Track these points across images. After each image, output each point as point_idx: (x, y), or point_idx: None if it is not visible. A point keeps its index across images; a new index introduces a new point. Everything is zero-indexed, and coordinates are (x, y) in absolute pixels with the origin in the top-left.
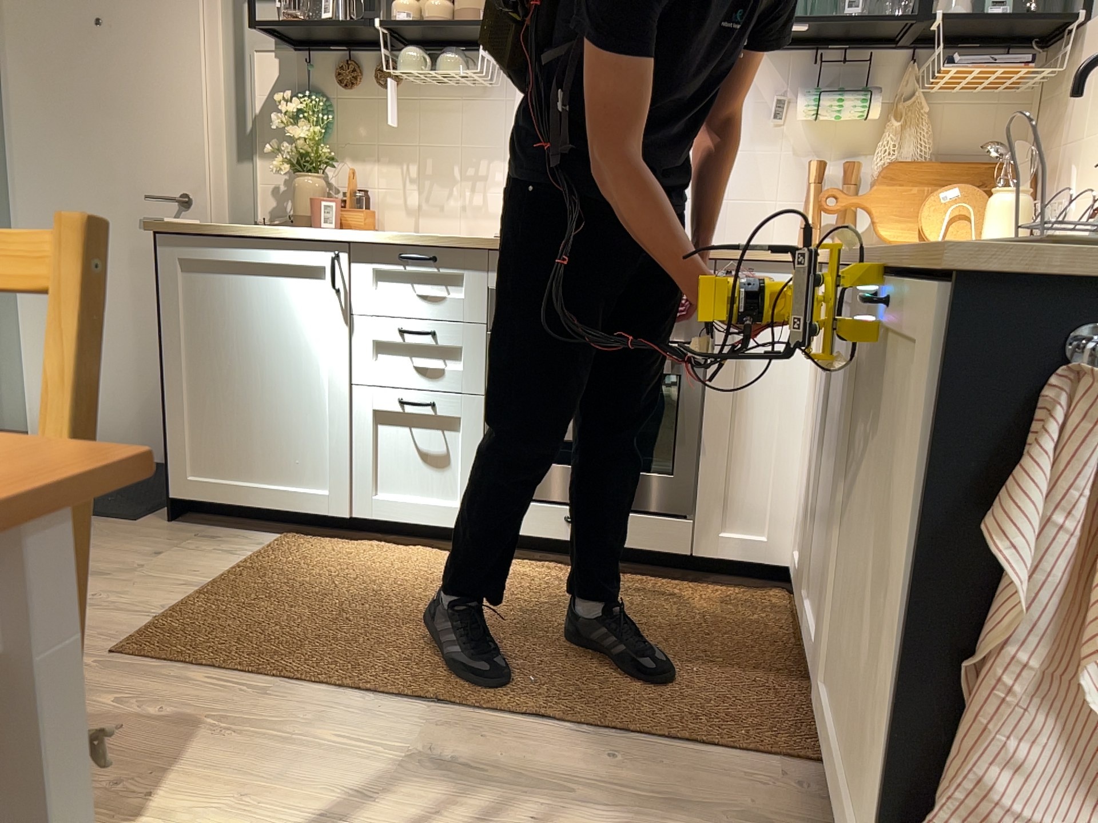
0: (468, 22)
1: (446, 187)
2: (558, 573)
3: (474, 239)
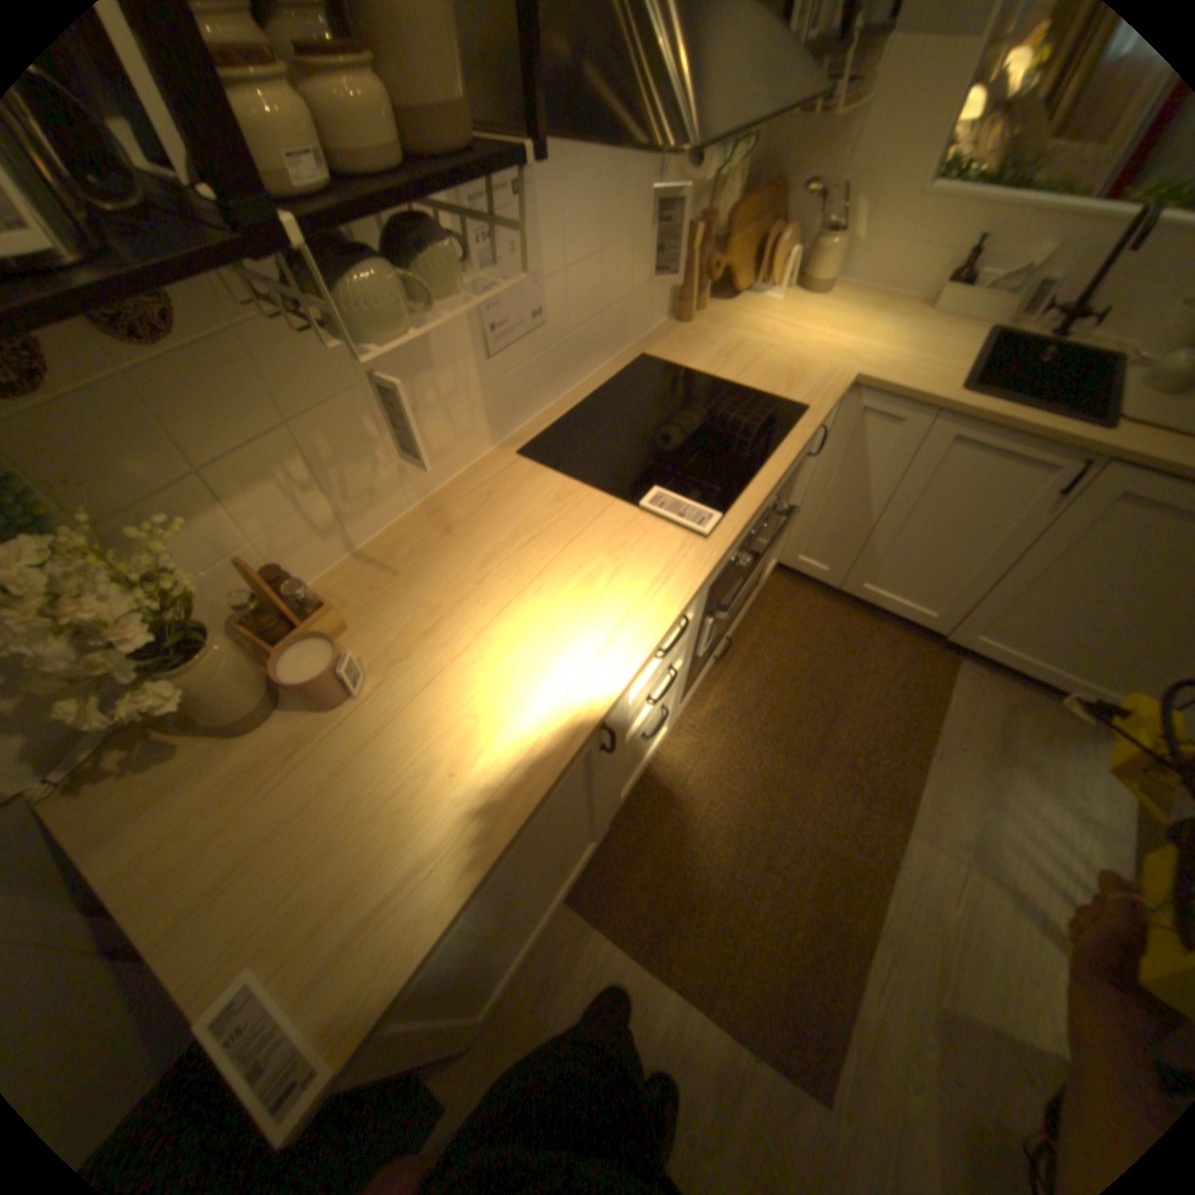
0: (480, 148)
1: (359, 456)
2: (704, 684)
3: (710, 560)
